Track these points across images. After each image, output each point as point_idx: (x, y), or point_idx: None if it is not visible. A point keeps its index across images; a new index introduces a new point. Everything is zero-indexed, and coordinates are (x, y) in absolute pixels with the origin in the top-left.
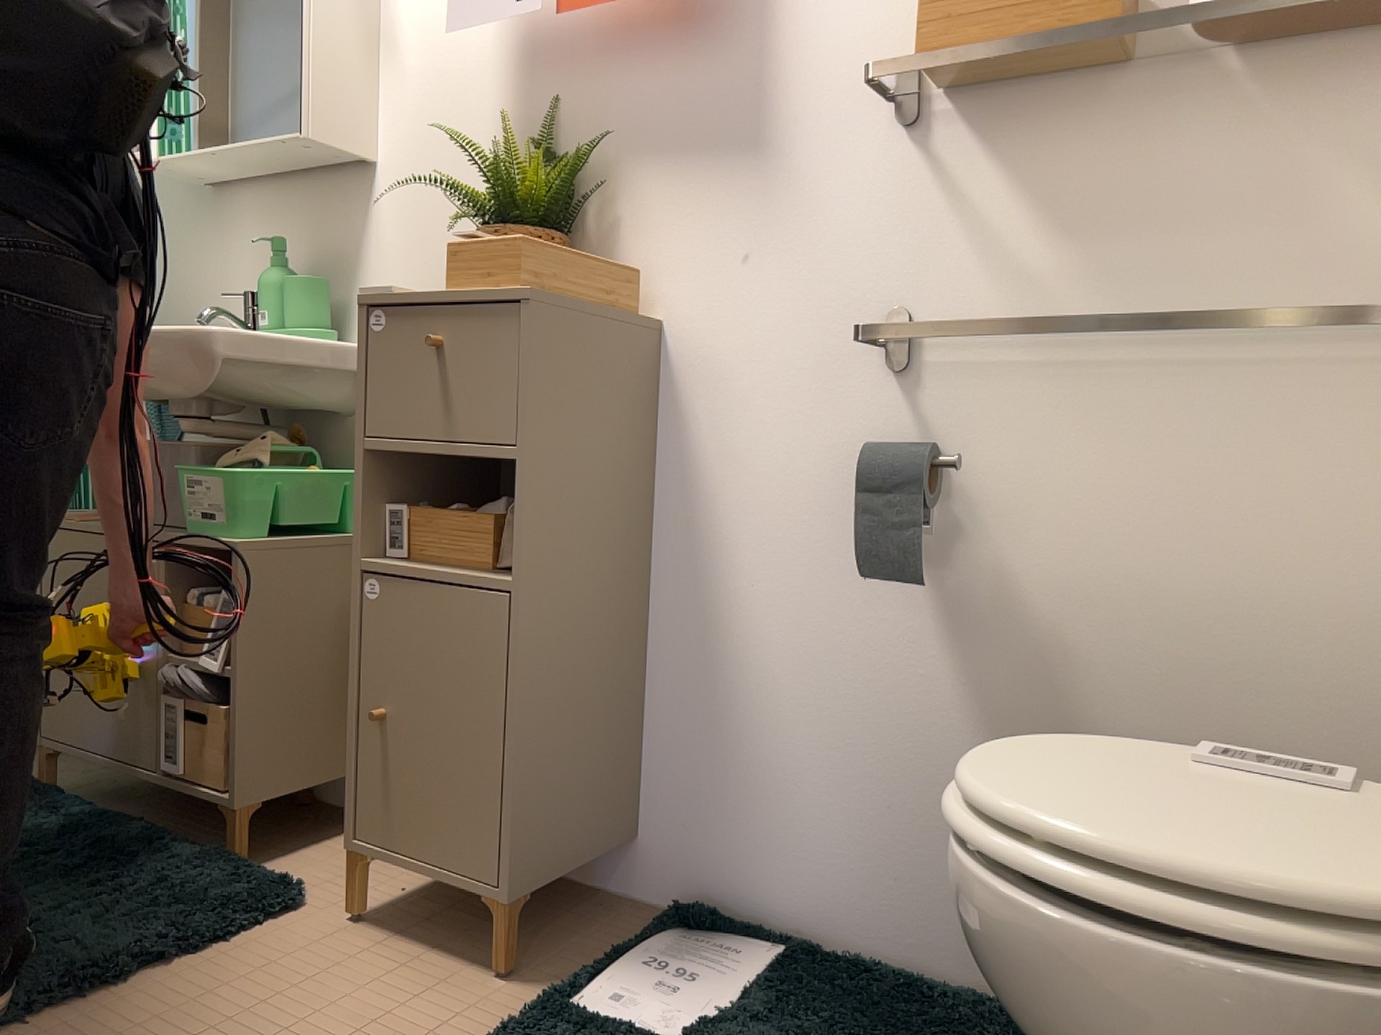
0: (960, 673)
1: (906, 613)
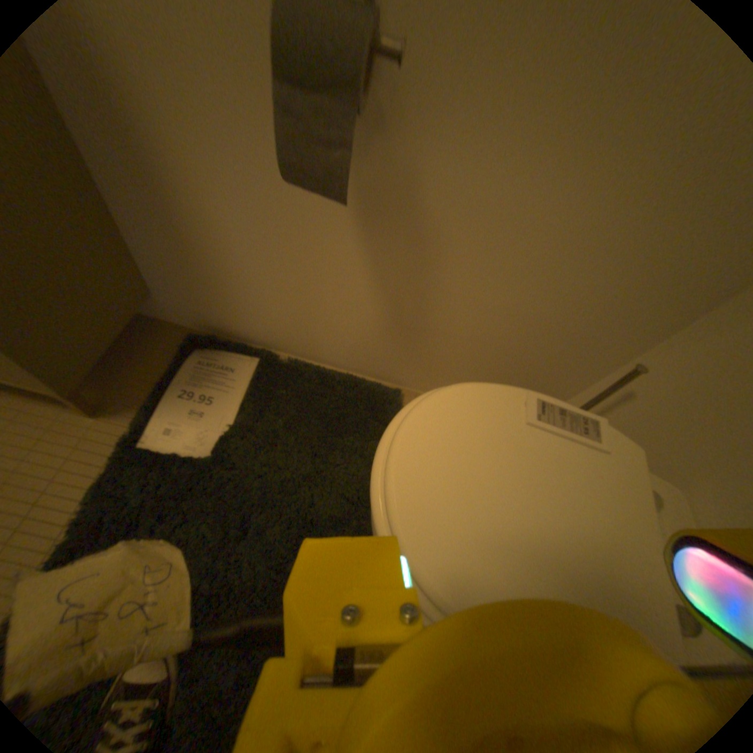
0: (369, 253)
1: (332, 205)
